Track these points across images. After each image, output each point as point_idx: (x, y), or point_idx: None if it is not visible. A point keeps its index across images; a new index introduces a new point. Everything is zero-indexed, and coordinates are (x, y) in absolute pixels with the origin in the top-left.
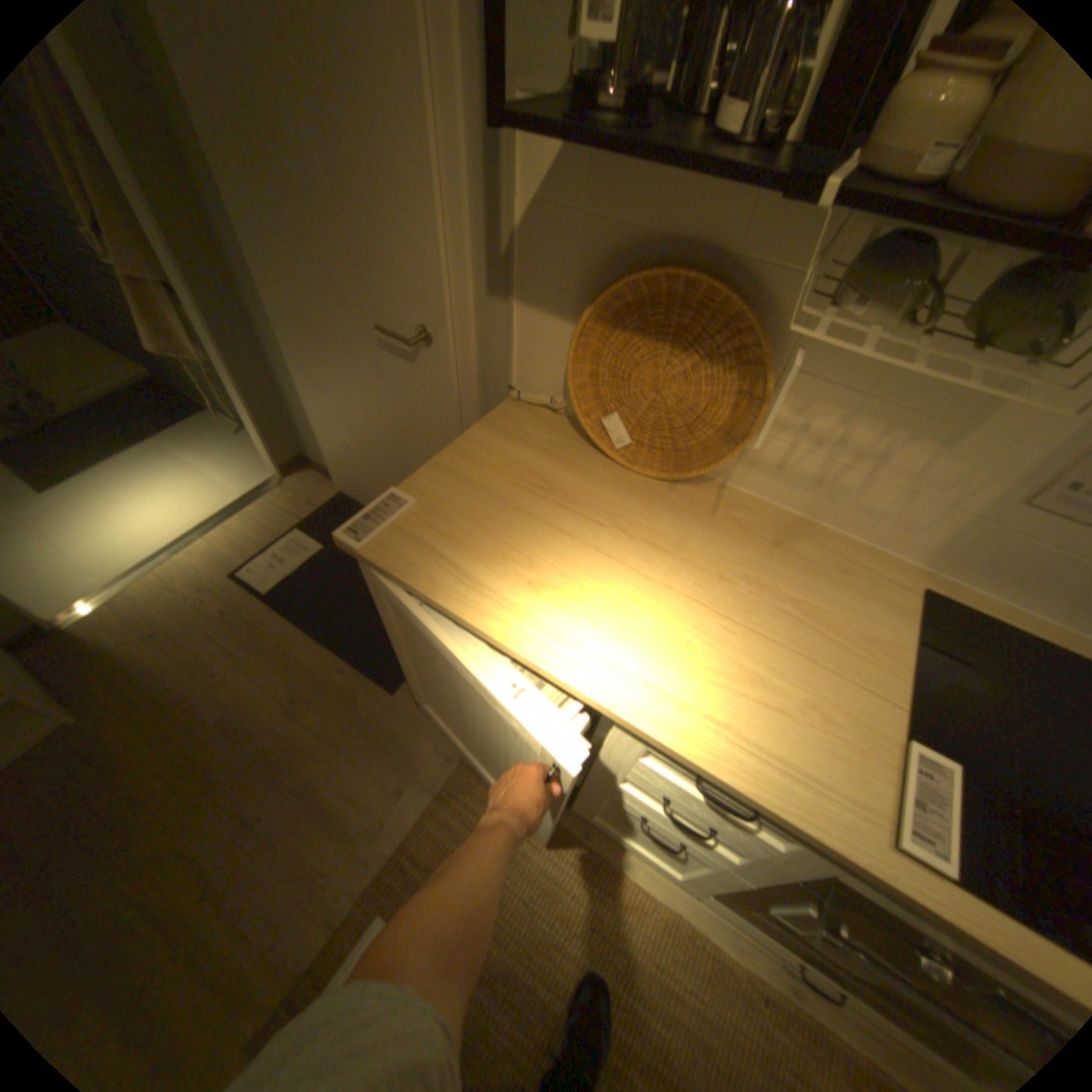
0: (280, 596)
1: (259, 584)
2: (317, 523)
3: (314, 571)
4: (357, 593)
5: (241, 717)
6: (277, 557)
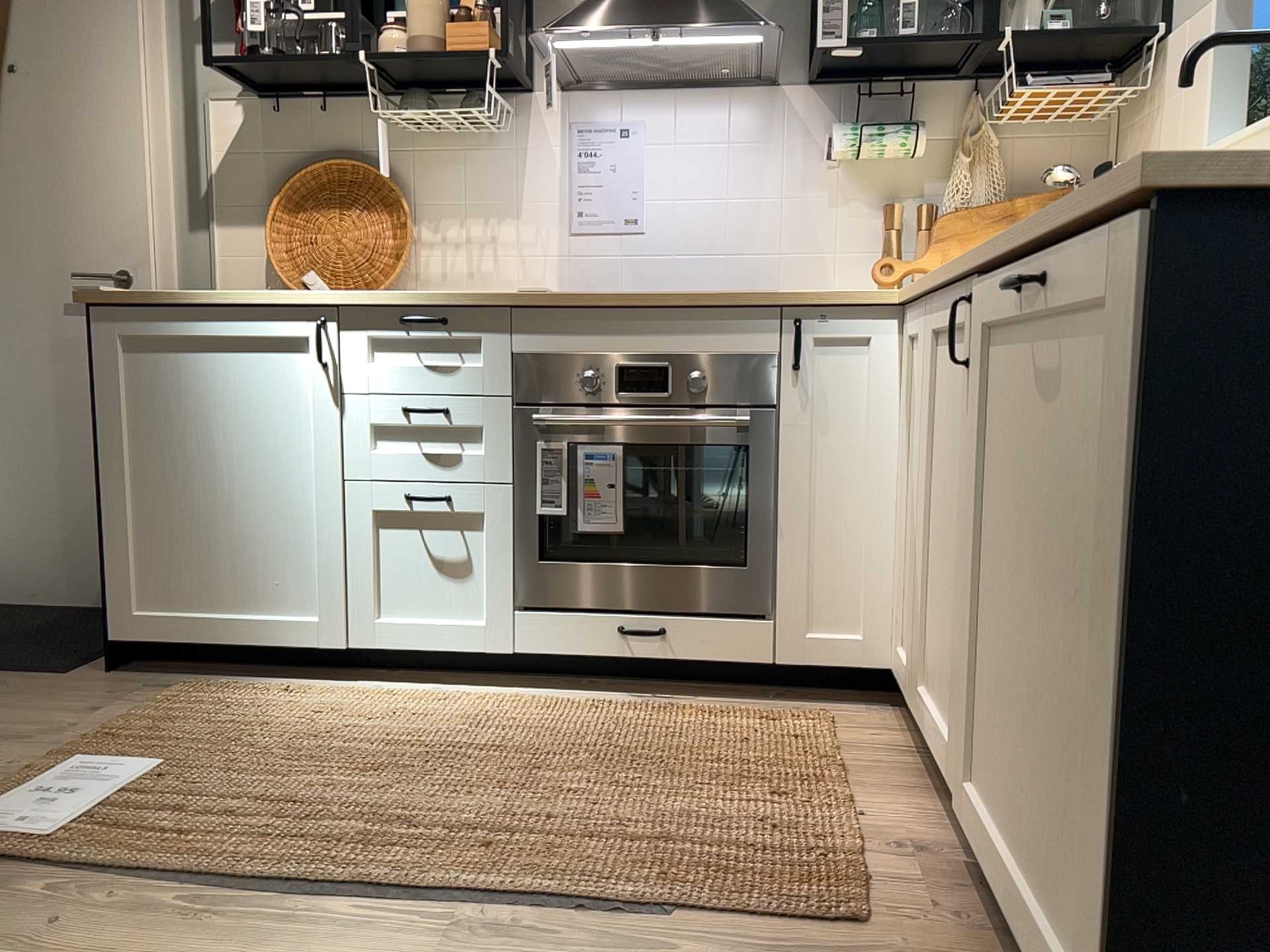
0: None
1: None
2: None
3: None
4: None
5: None
6: None
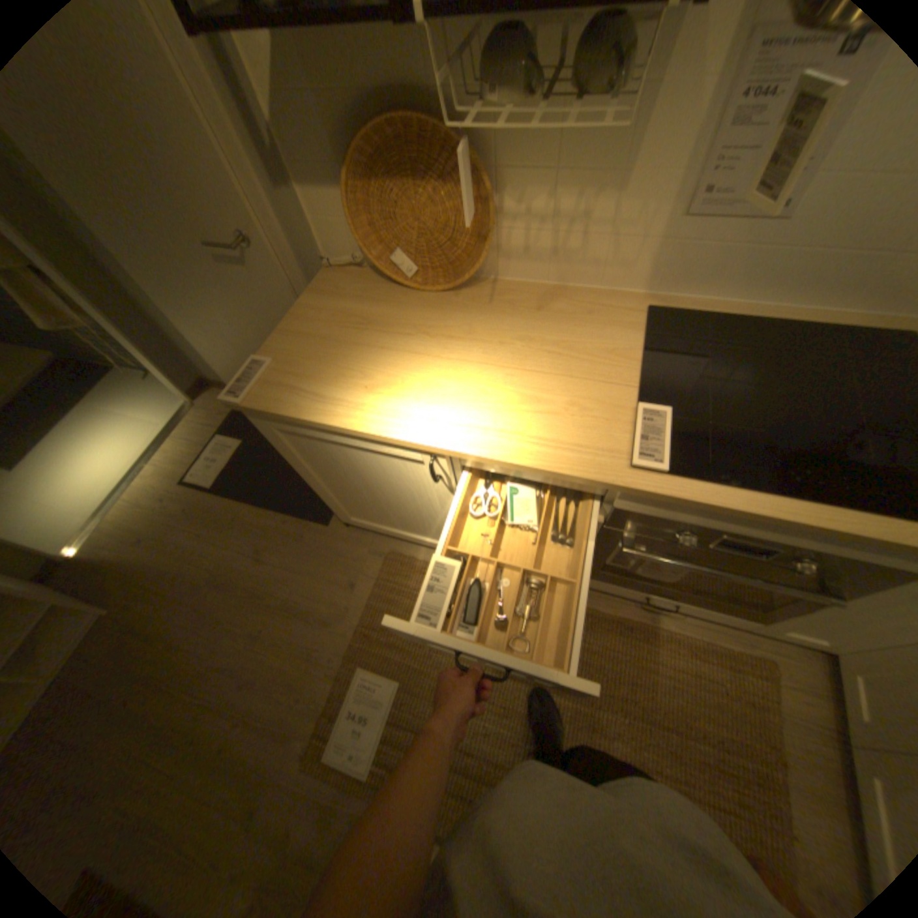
0: (220, 485)
1: (201, 482)
2: (229, 425)
3: (239, 460)
4: (277, 466)
5: (222, 573)
6: (208, 459)
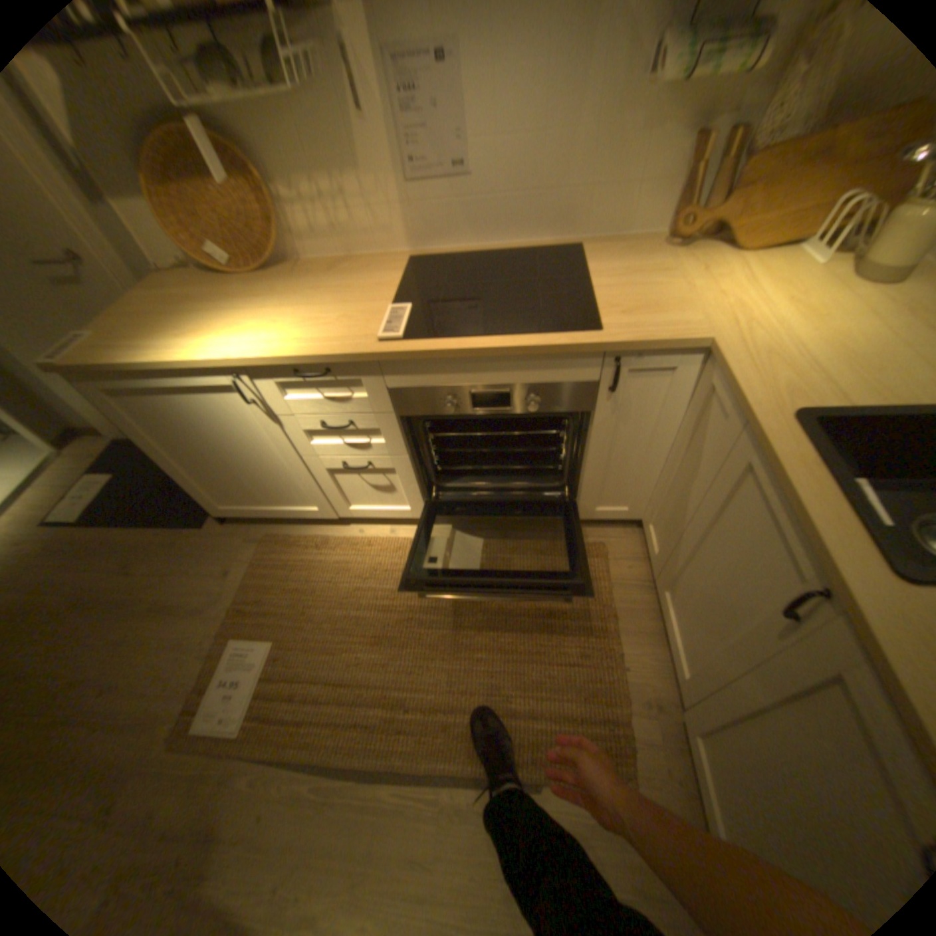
0: (89, 517)
1: (67, 518)
2: (101, 464)
3: (111, 491)
4: (151, 488)
5: (87, 593)
6: (76, 496)
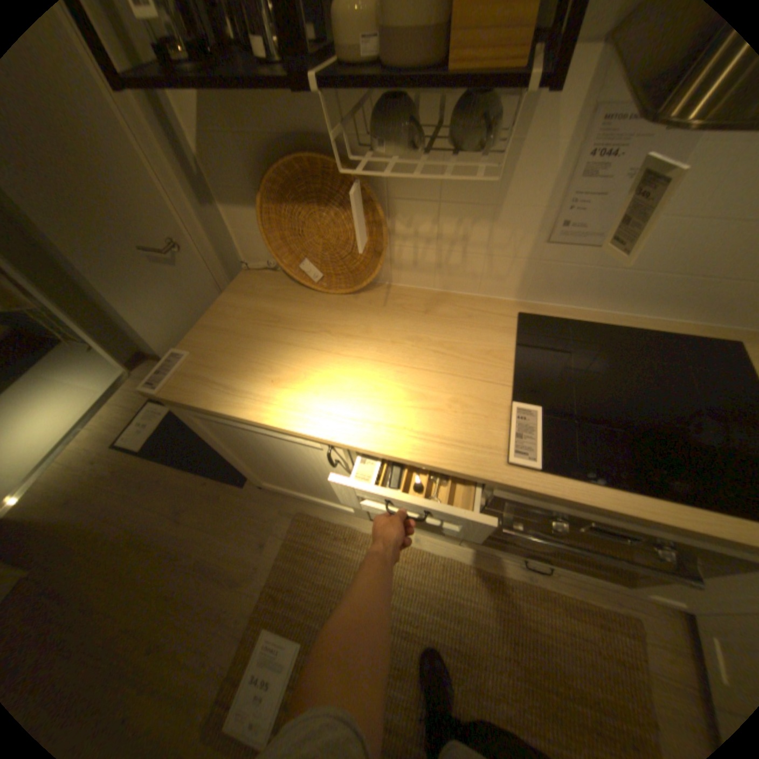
0: (148, 449)
1: (131, 446)
2: None
3: (167, 426)
4: None
5: (142, 534)
6: (139, 425)
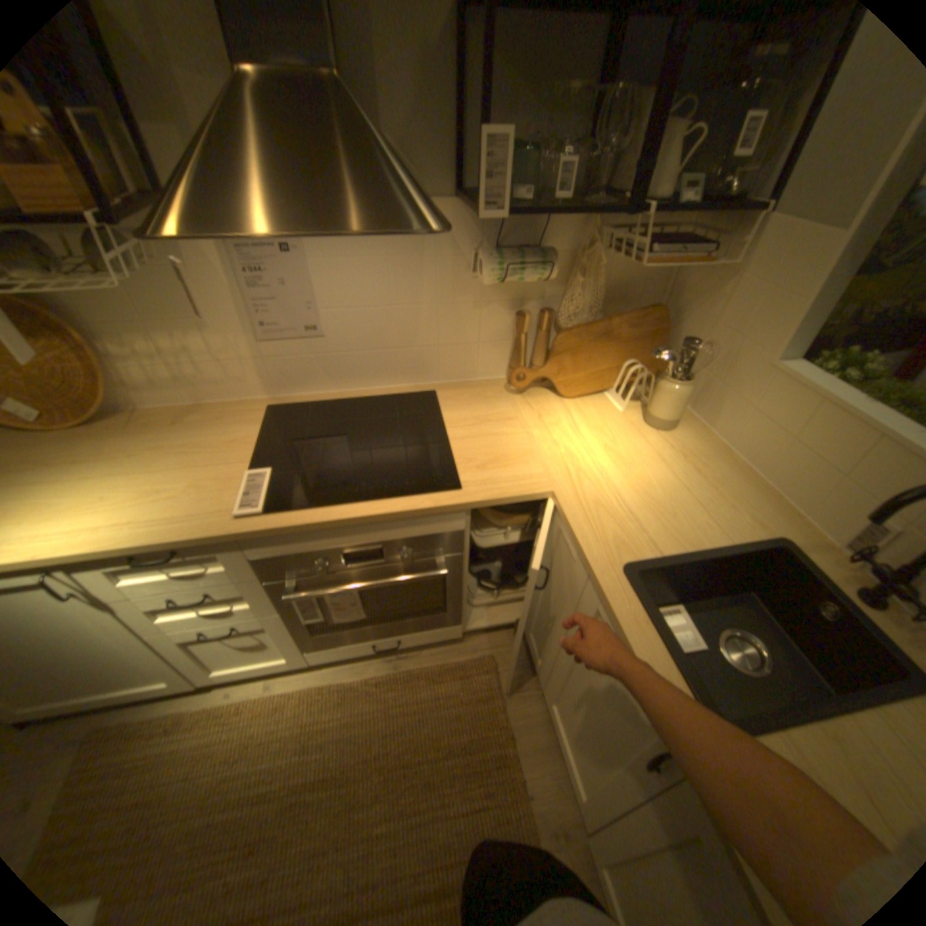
0: None
1: None
2: None
3: None
4: None
5: None
6: None
